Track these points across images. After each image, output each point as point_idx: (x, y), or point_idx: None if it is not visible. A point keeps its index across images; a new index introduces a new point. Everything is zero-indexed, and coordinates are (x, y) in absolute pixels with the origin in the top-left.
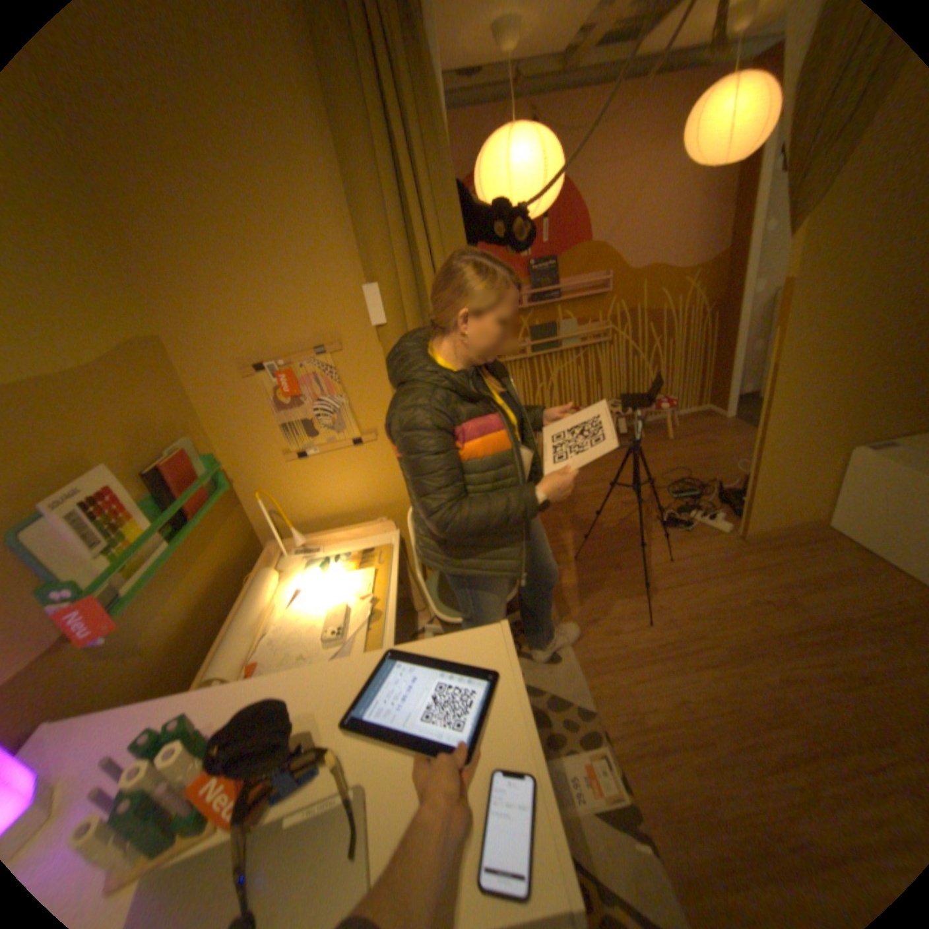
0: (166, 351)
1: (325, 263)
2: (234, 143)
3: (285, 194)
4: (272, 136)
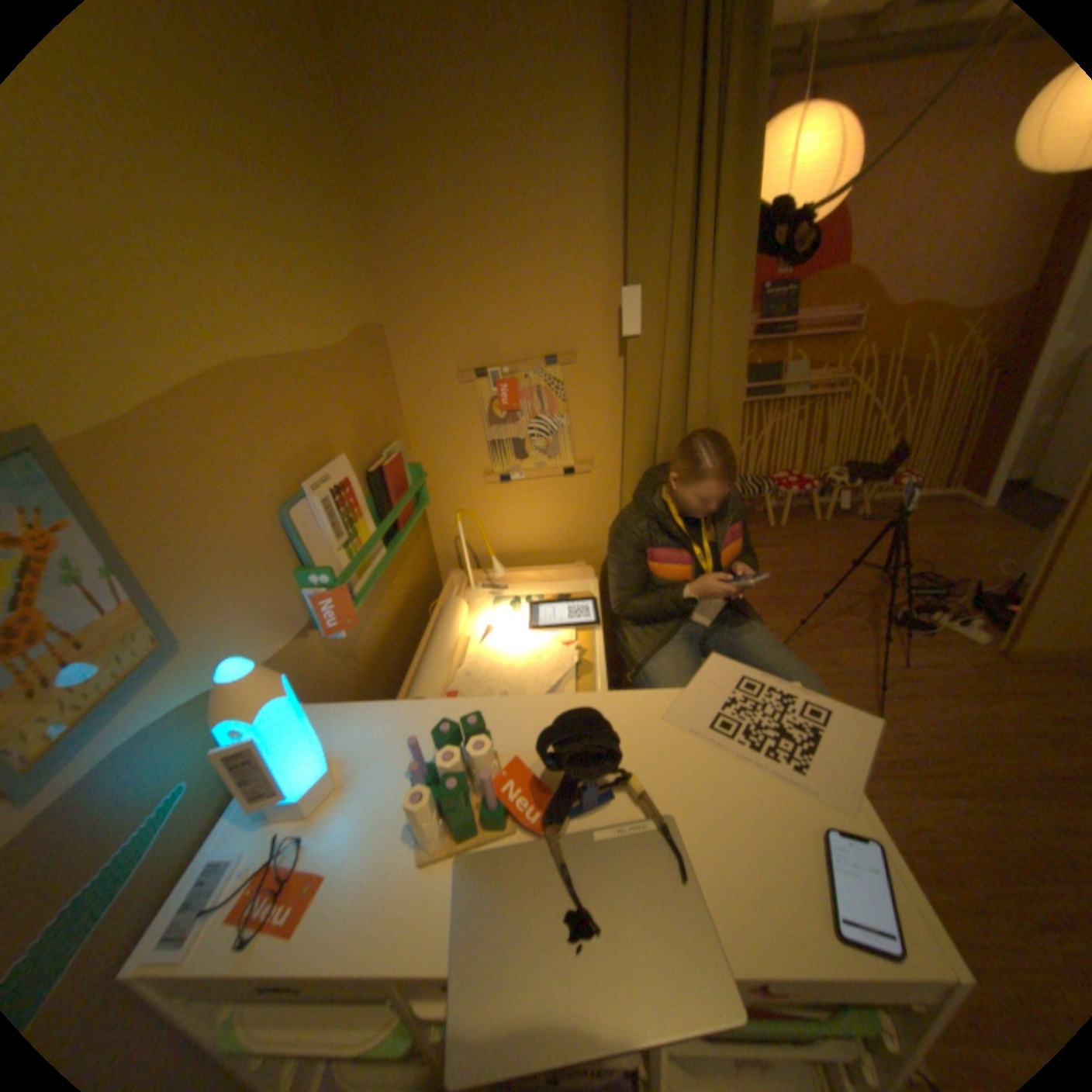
0: (387, 344)
1: (579, 257)
2: (509, 108)
3: (552, 172)
4: (553, 101)
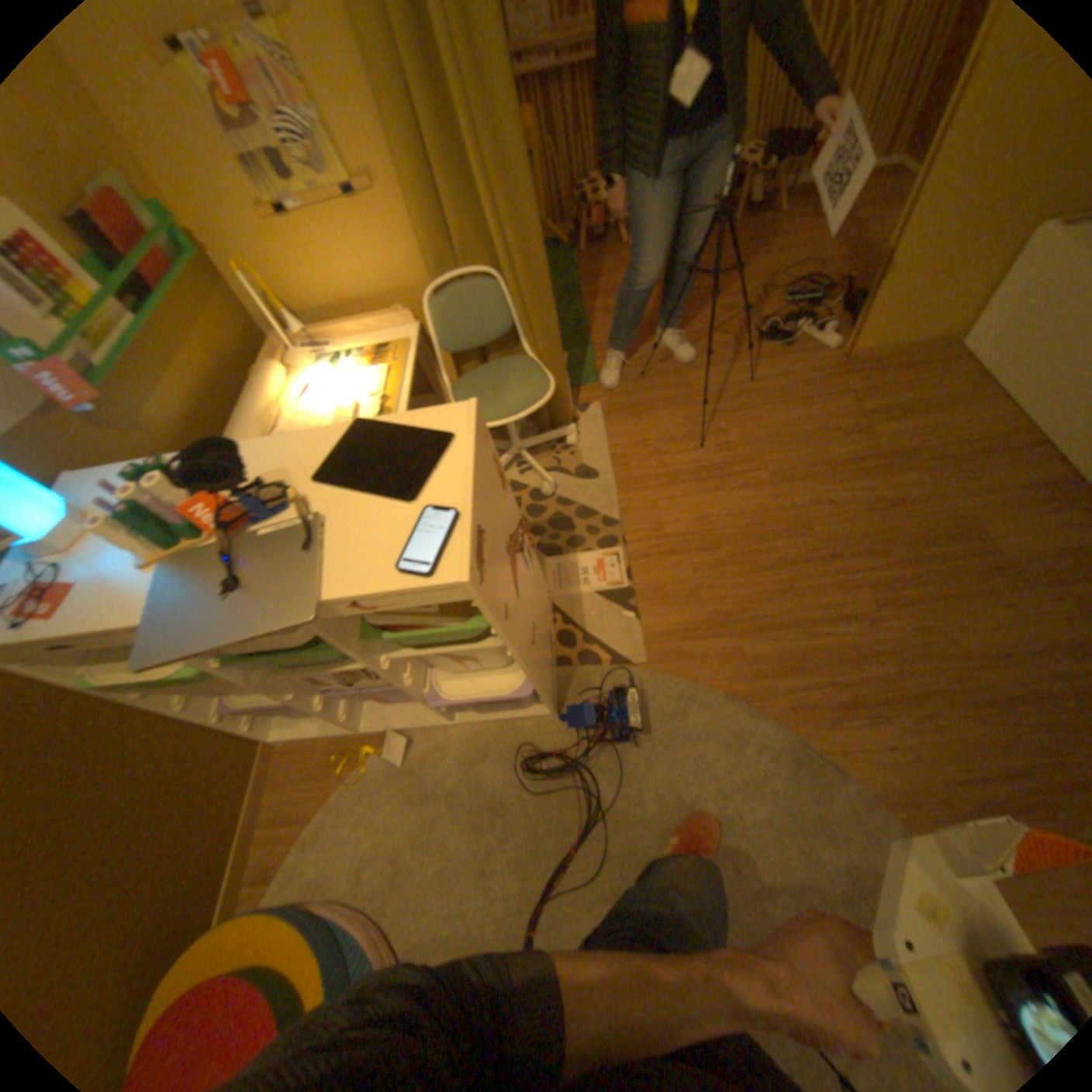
0: None
1: None
2: None
3: None
4: None
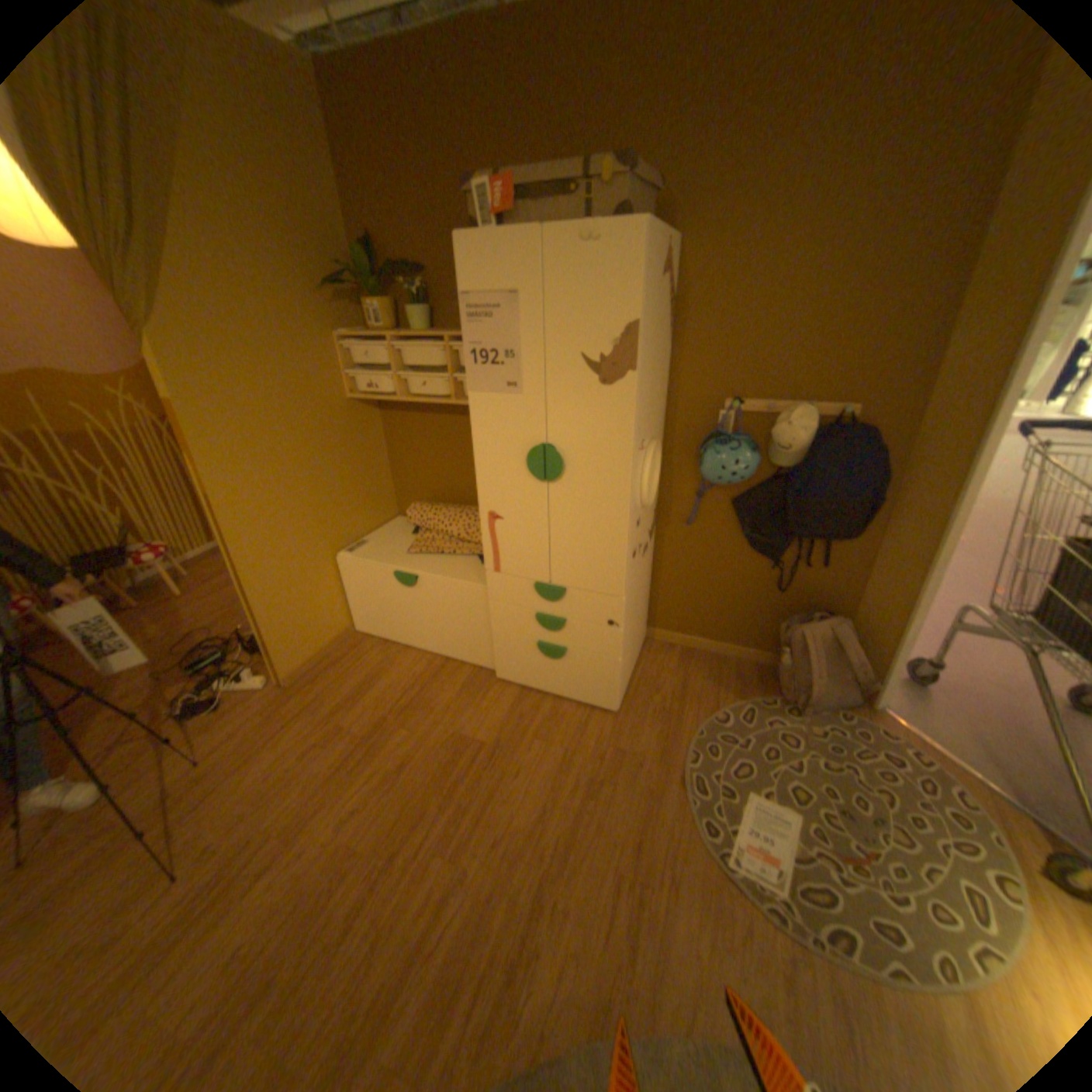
0: None
1: None
2: None
3: None
4: None
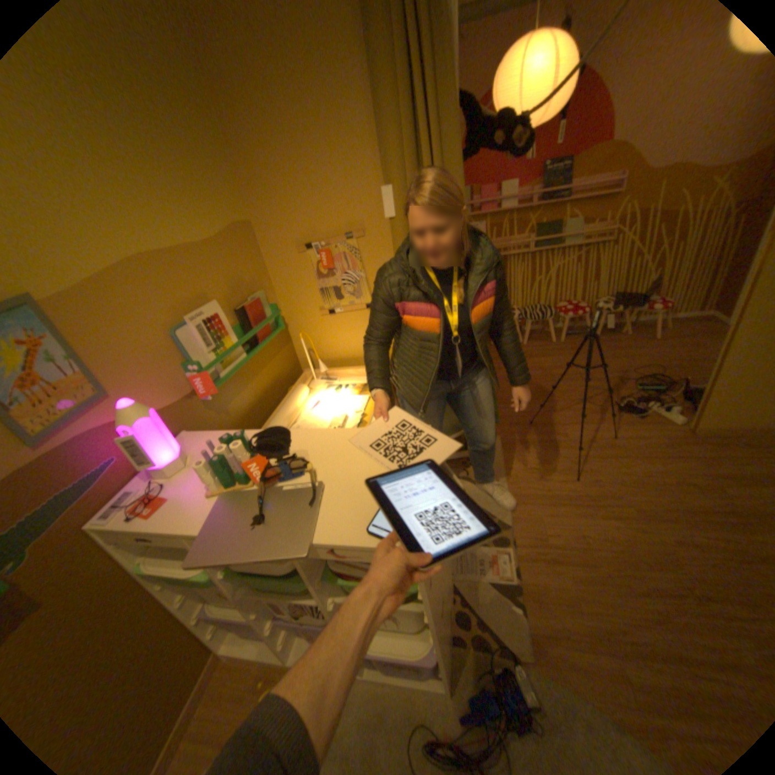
0: (253, 232)
1: (356, 169)
2: (302, 78)
3: (333, 116)
4: (328, 71)
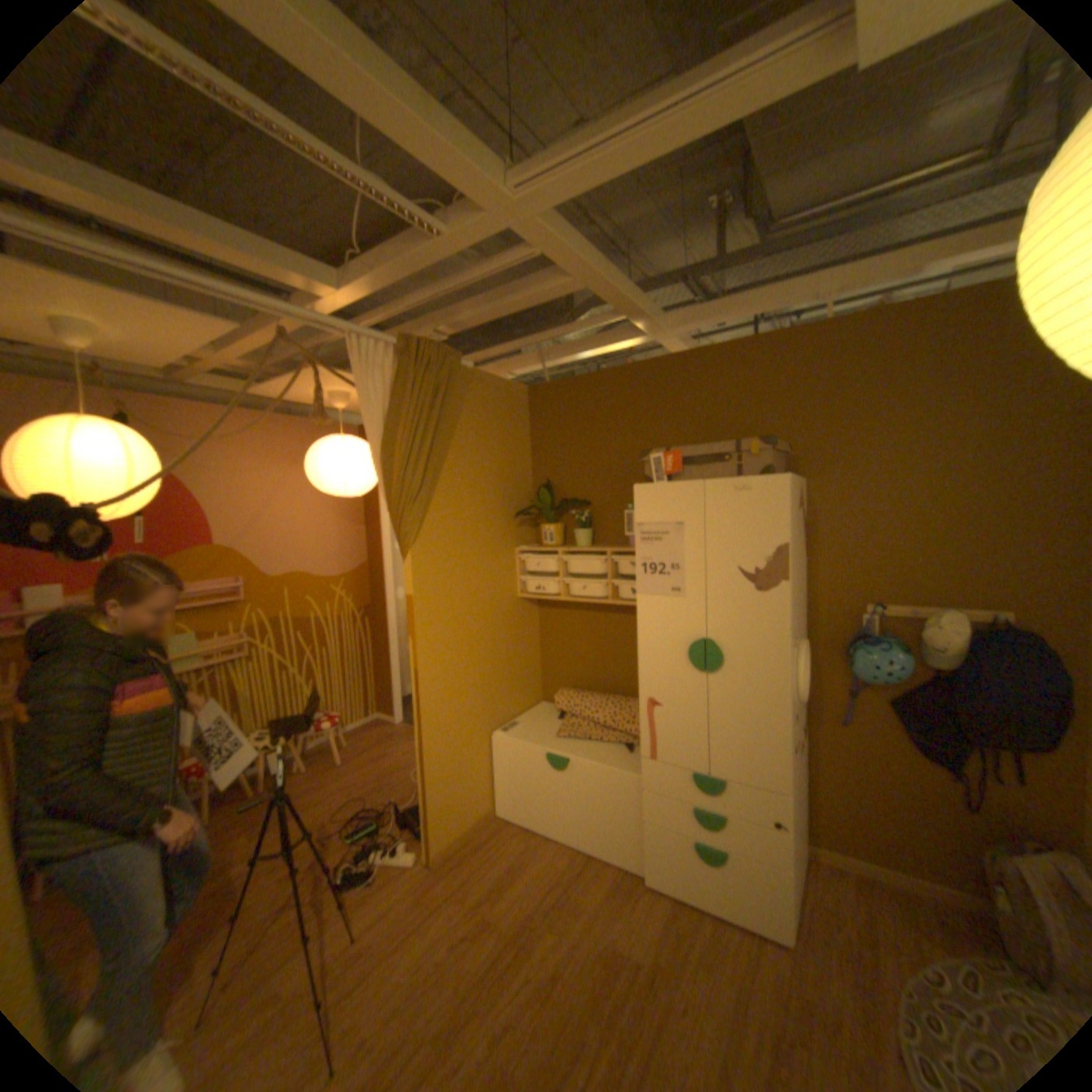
0: None
1: None
2: None
3: None
4: None
